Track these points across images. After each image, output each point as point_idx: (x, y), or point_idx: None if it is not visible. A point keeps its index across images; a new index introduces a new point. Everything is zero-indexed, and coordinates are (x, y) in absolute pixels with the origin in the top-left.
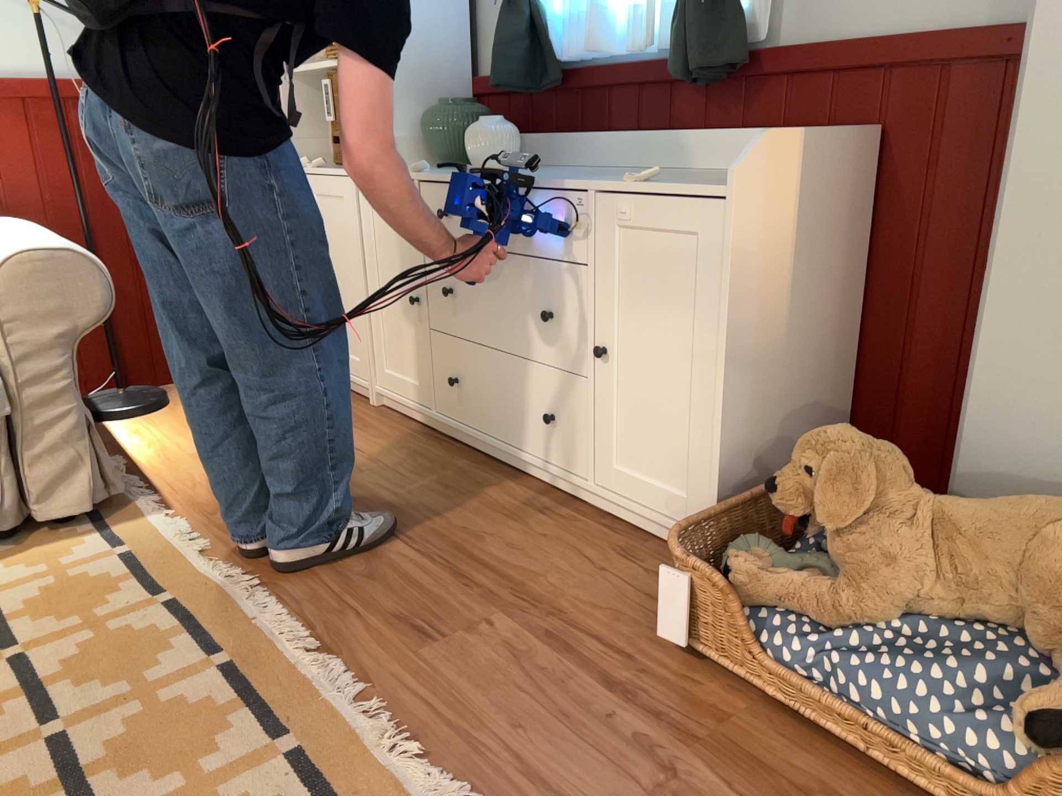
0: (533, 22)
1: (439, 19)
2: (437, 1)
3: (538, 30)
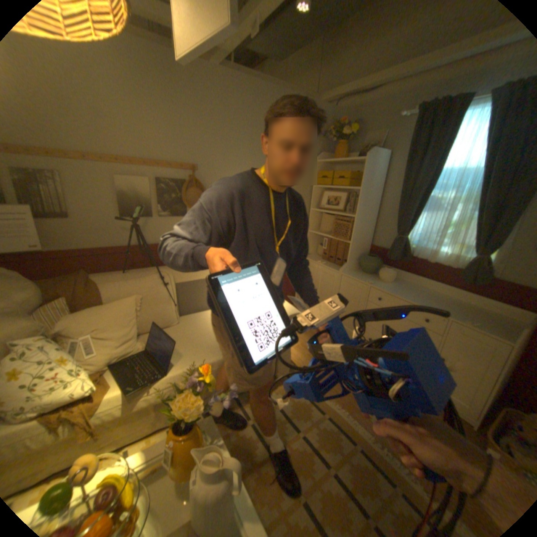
0: (407, 244)
1: (368, 230)
2: (369, 226)
3: (406, 244)
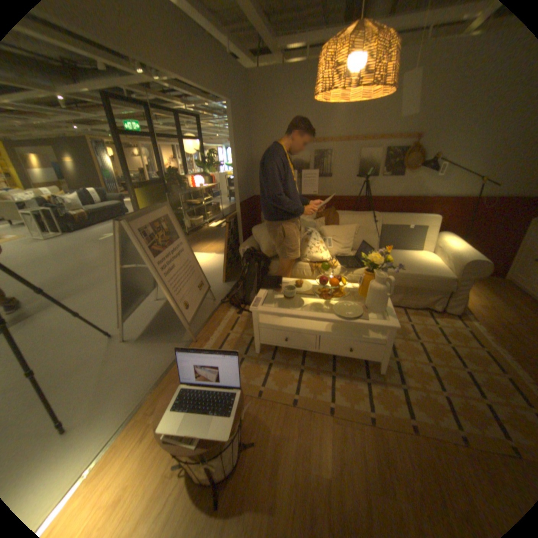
0: None
1: None
2: None
3: None
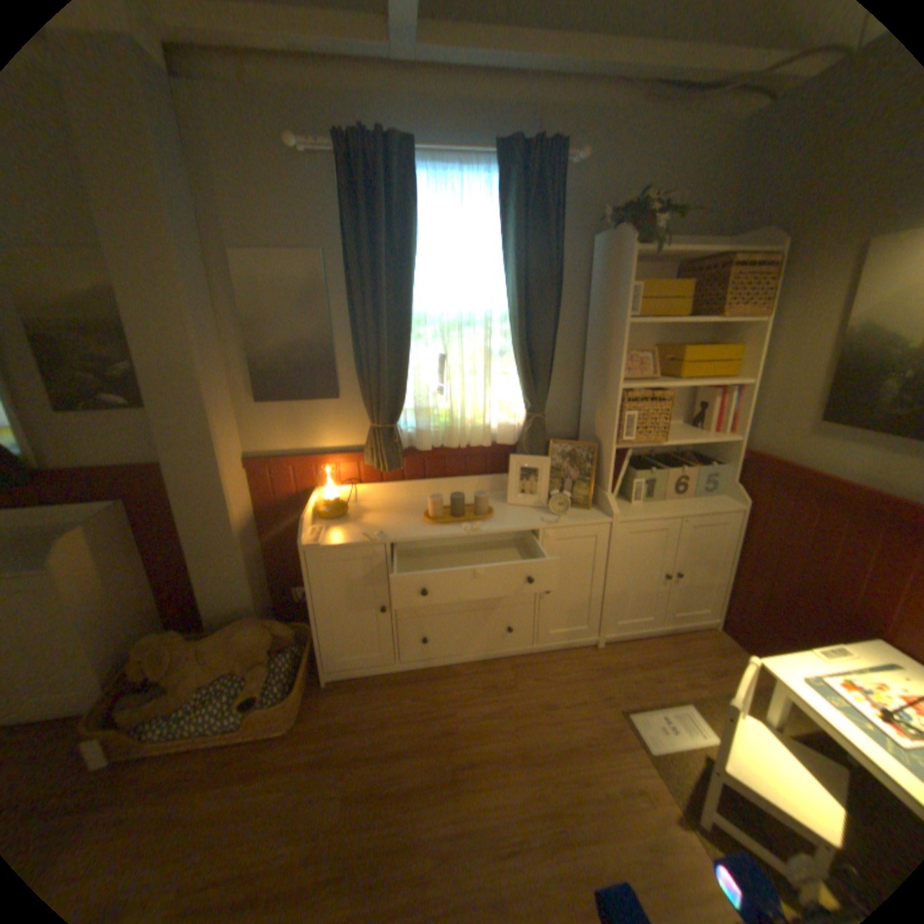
0: None
1: None
2: None
3: None
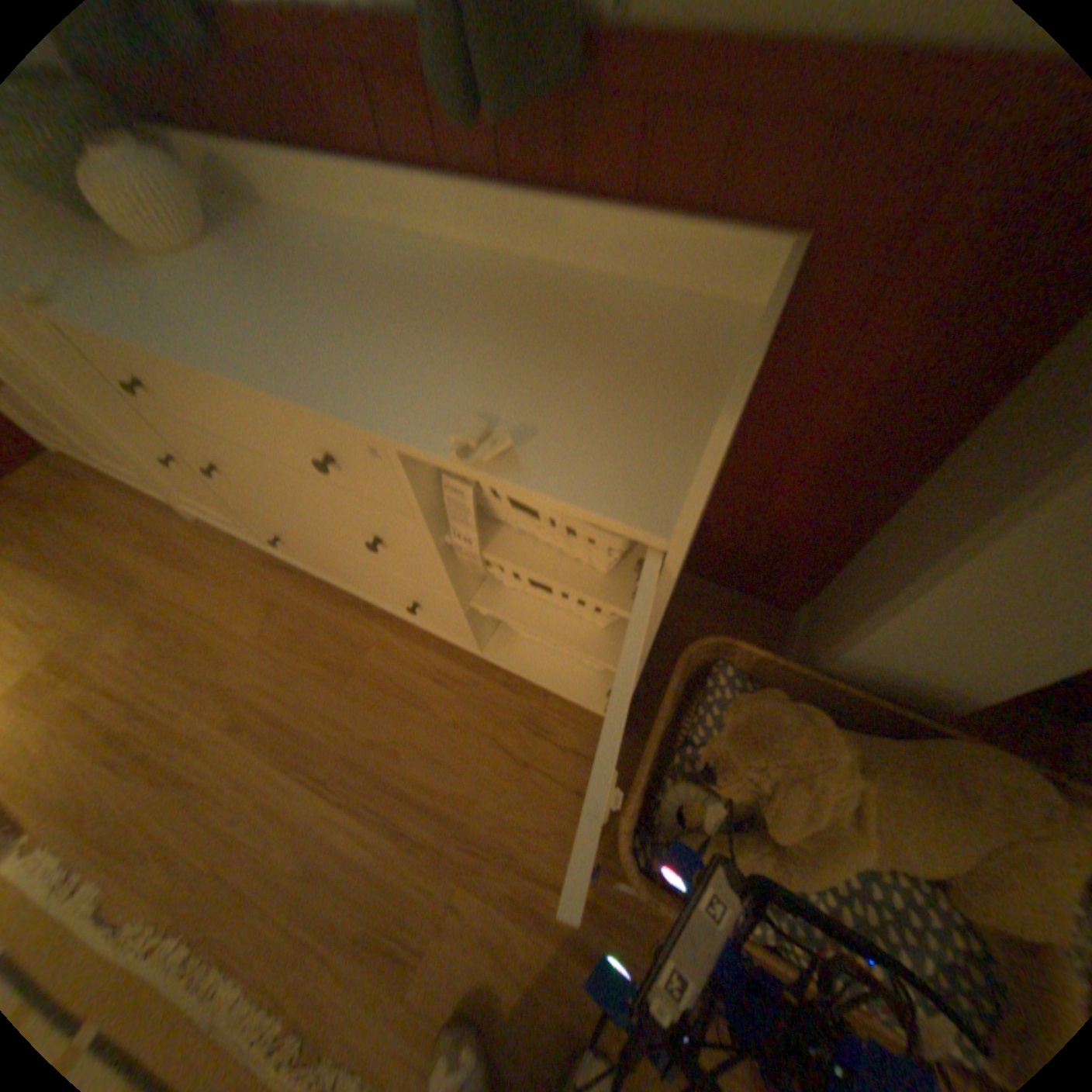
0: None
1: None
2: None
3: None
